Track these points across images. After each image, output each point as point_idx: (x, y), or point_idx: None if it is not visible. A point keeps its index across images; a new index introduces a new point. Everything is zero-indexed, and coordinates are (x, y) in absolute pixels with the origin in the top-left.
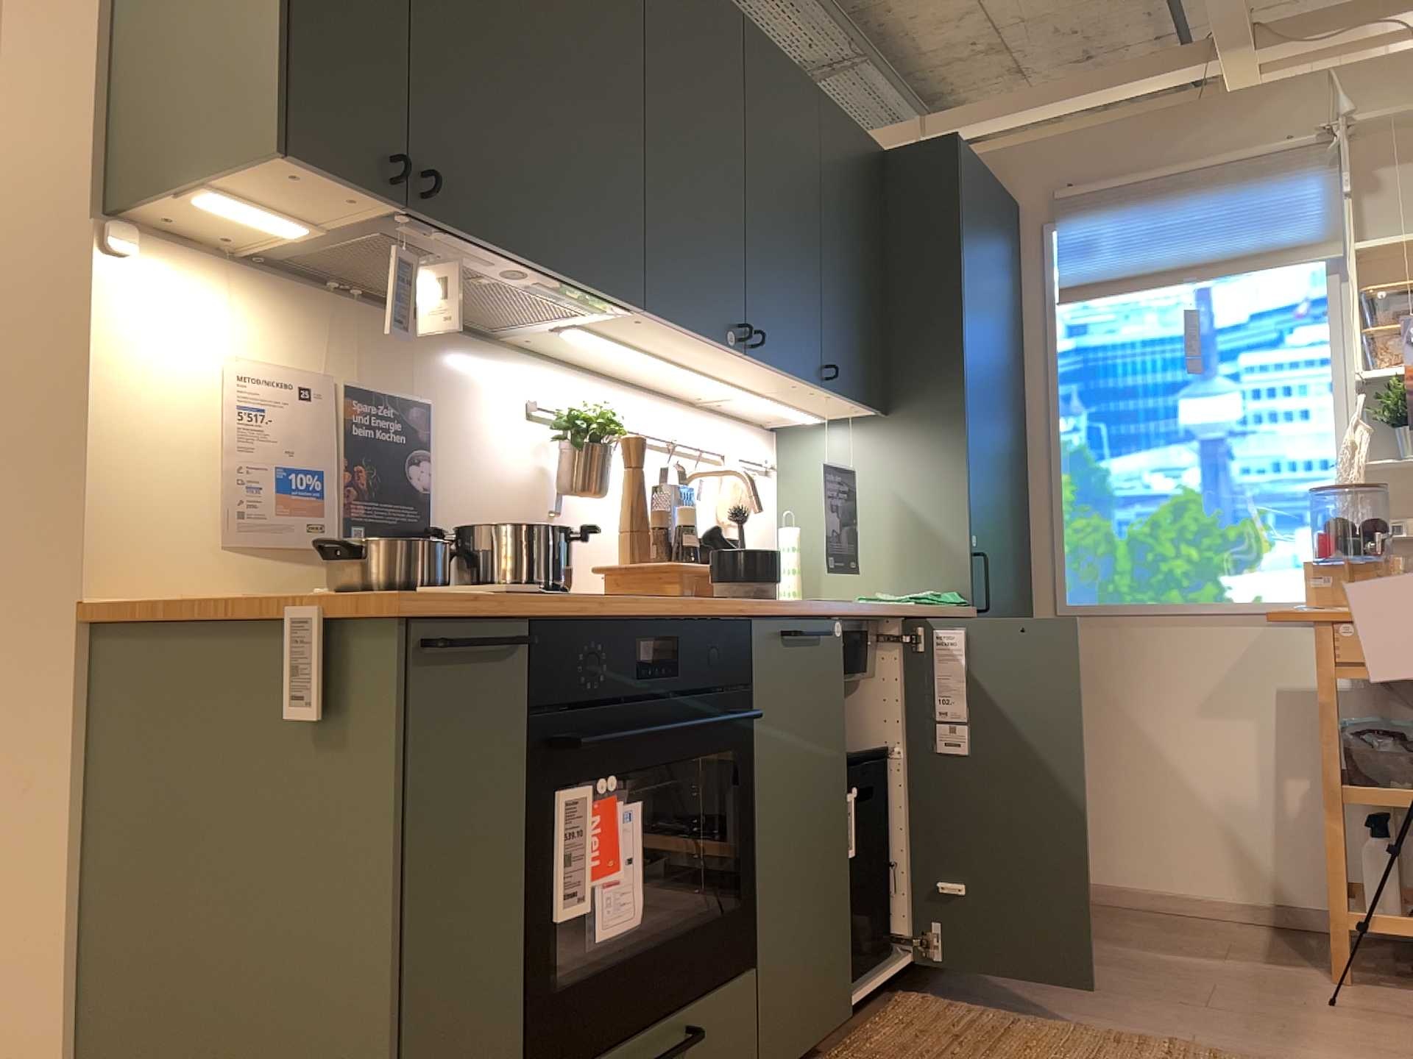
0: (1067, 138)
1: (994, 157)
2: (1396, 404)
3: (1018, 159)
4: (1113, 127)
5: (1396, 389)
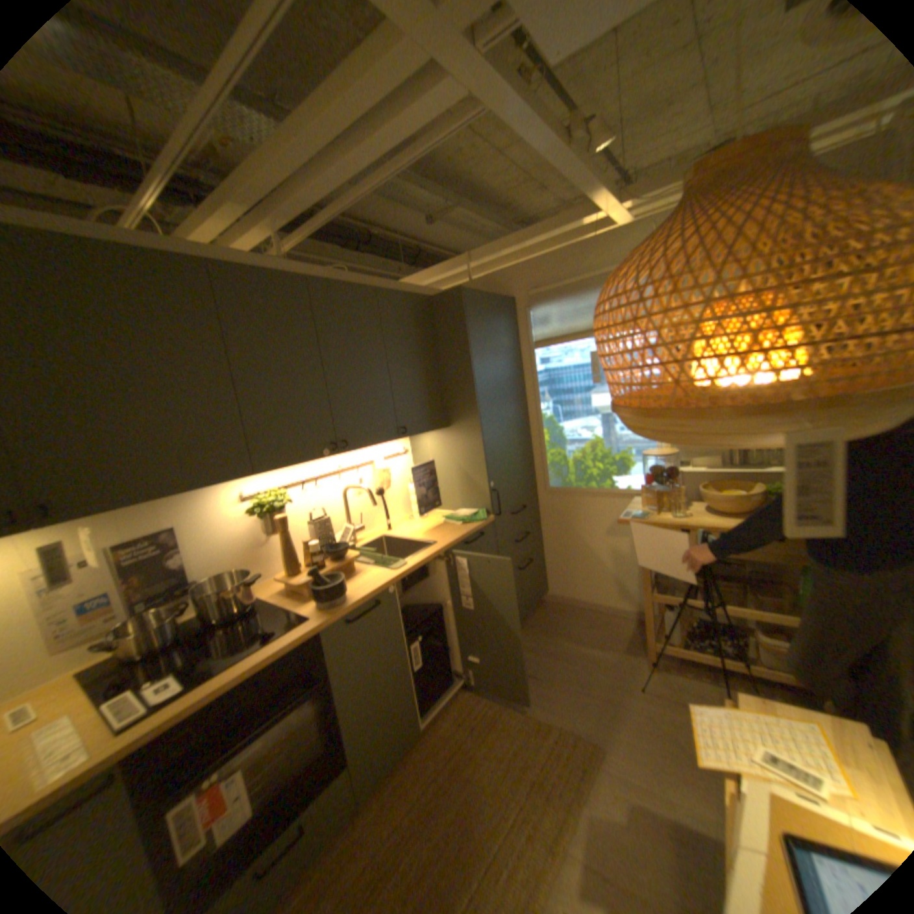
0: (533, 260)
1: (500, 271)
2: None
3: (512, 273)
4: (554, 253)
5: None
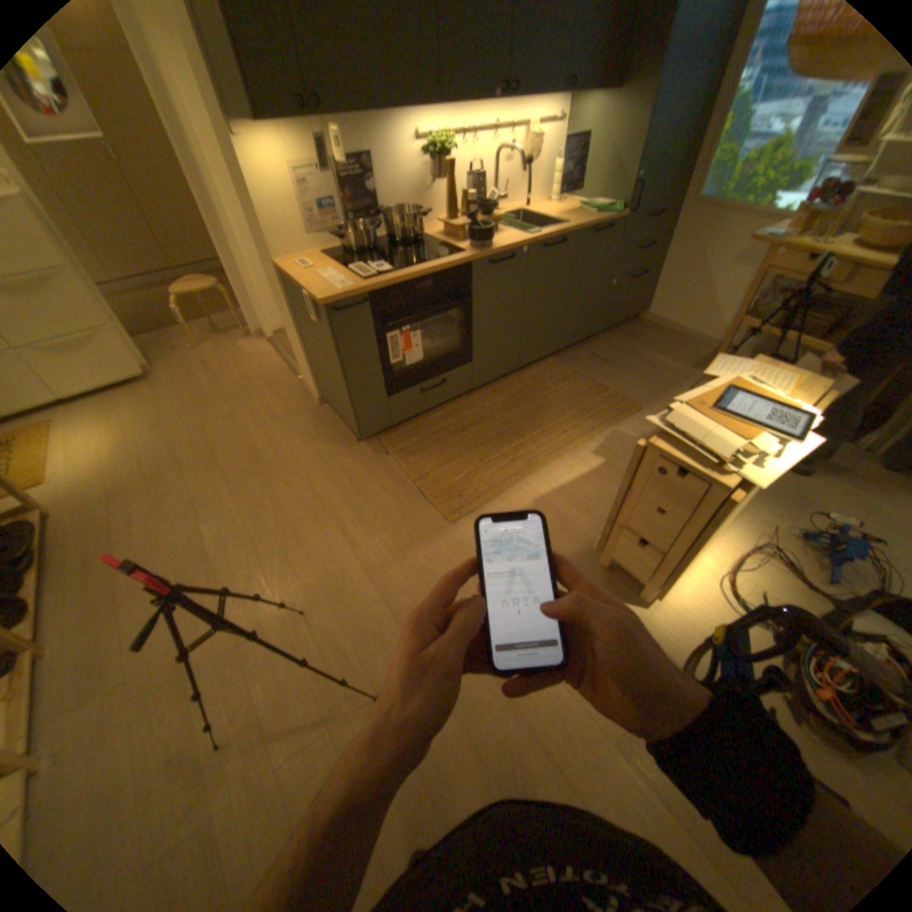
0: None
1: None
2: None
3: None
4: None
5: None
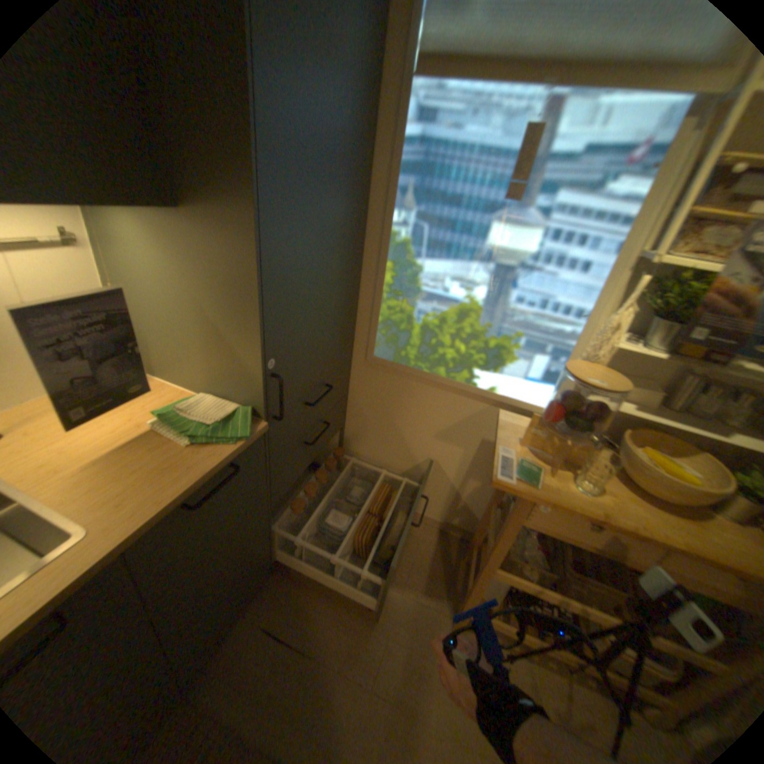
0: None
1: None
2: (680, 304)
3: None
4: None
5: (683, 279)
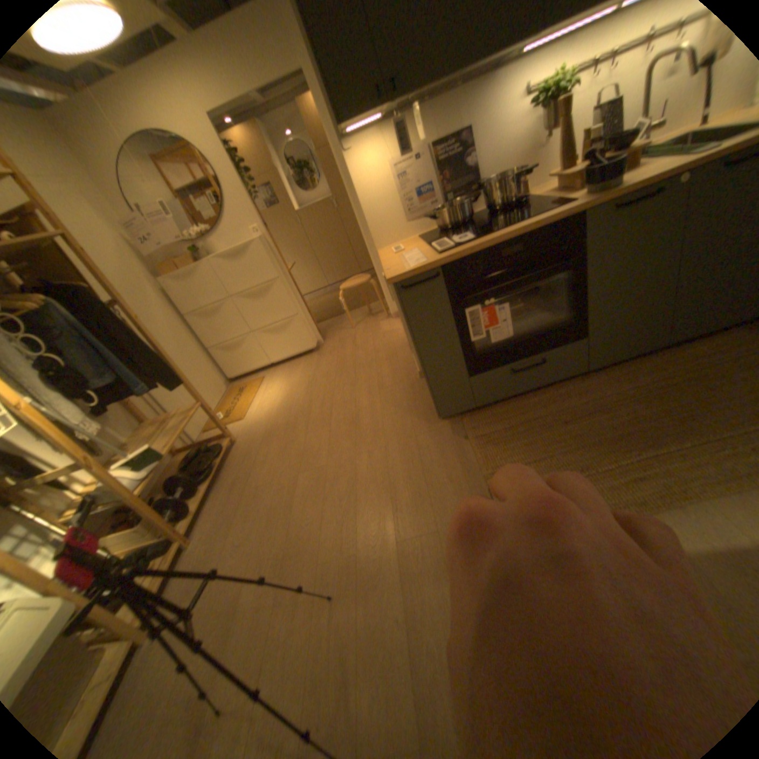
0: None
1: None
2: None
3: None
4: None
5: None
